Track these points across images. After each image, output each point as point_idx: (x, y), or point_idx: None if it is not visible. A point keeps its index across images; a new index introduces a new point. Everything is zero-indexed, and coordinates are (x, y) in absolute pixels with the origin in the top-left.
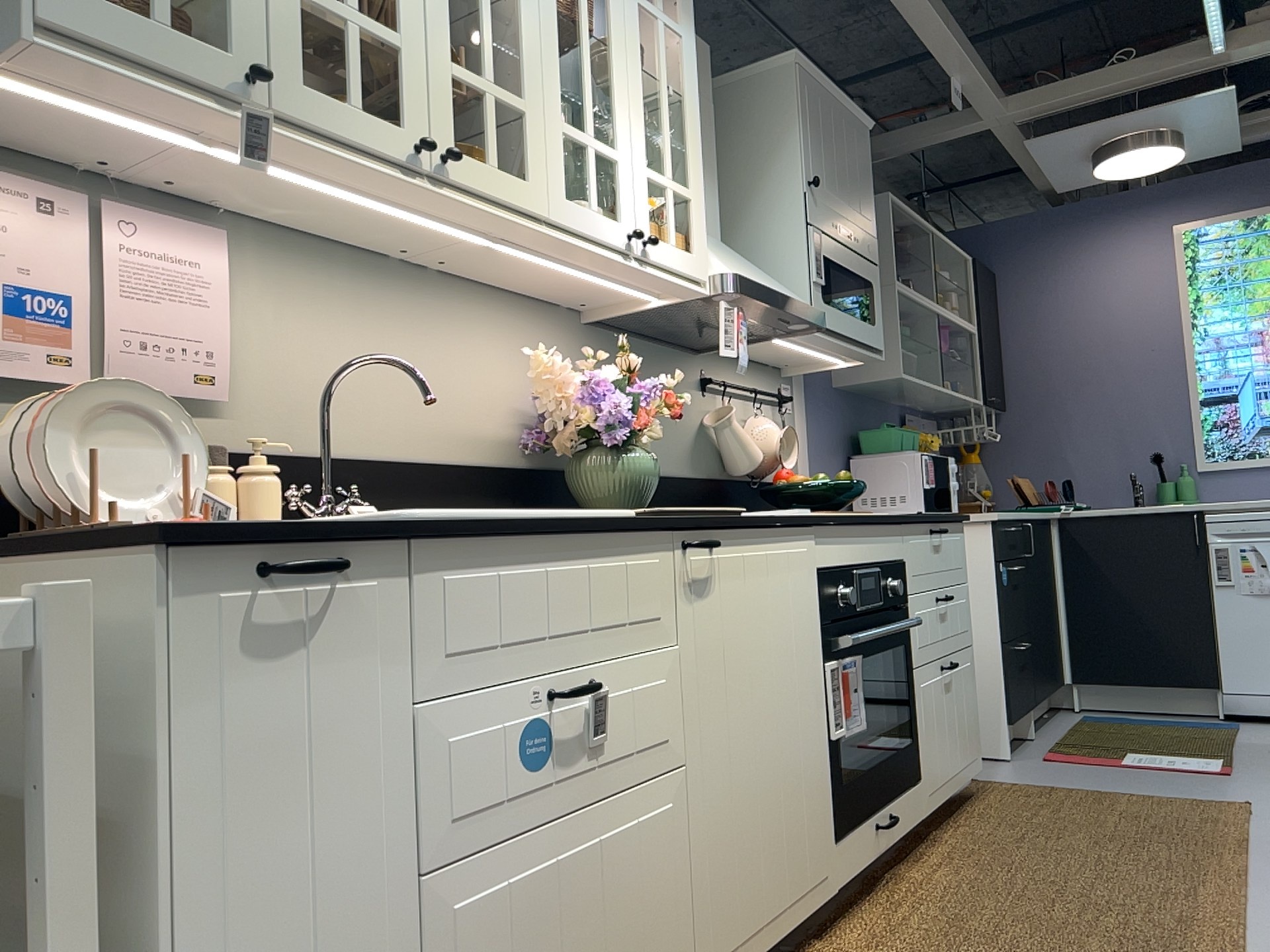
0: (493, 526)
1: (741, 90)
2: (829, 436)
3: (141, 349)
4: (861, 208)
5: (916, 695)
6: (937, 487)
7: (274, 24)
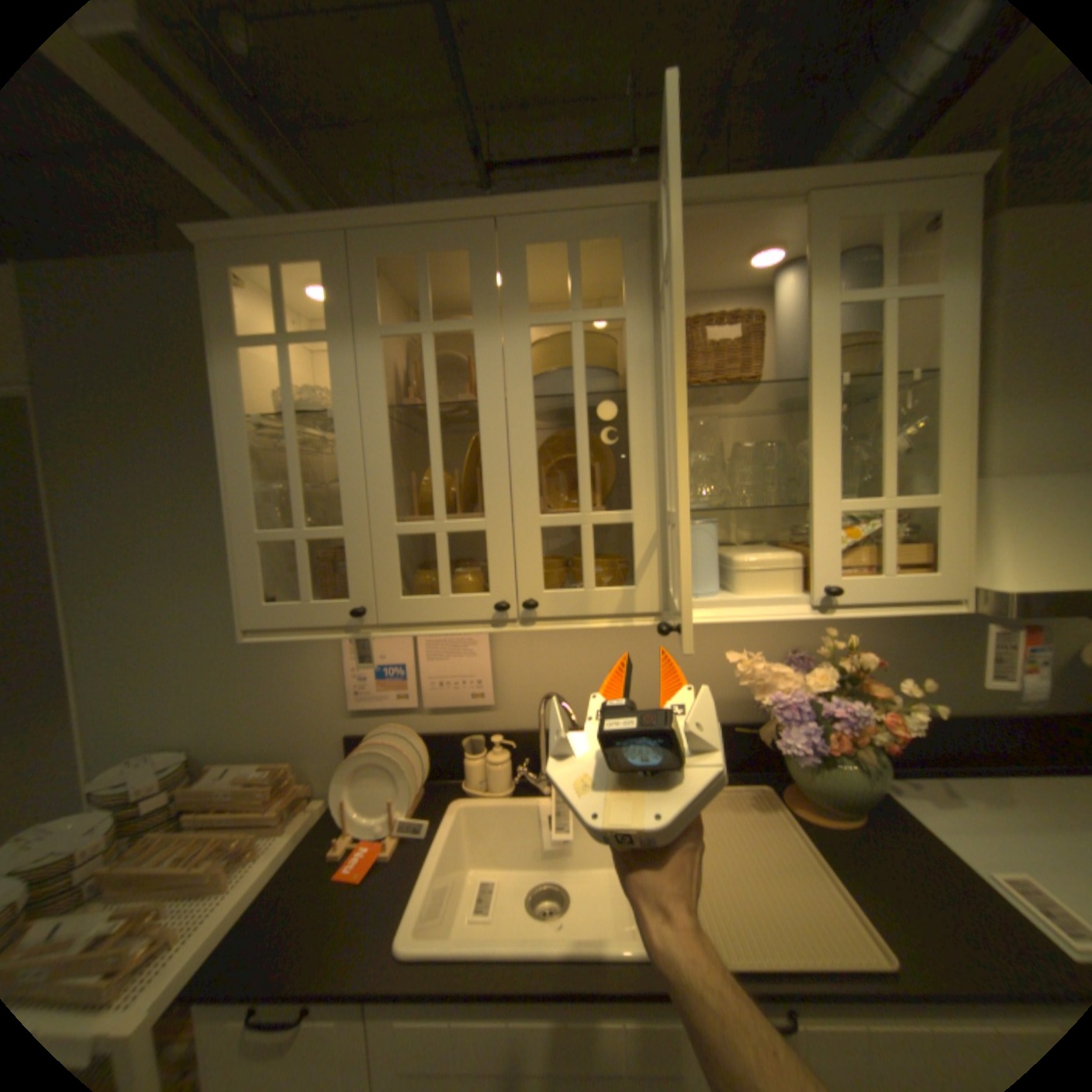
0: (437, 998)
1: None
2: None
3: (440, 685)
4: None
5: None
6: None
7: (378, 564)
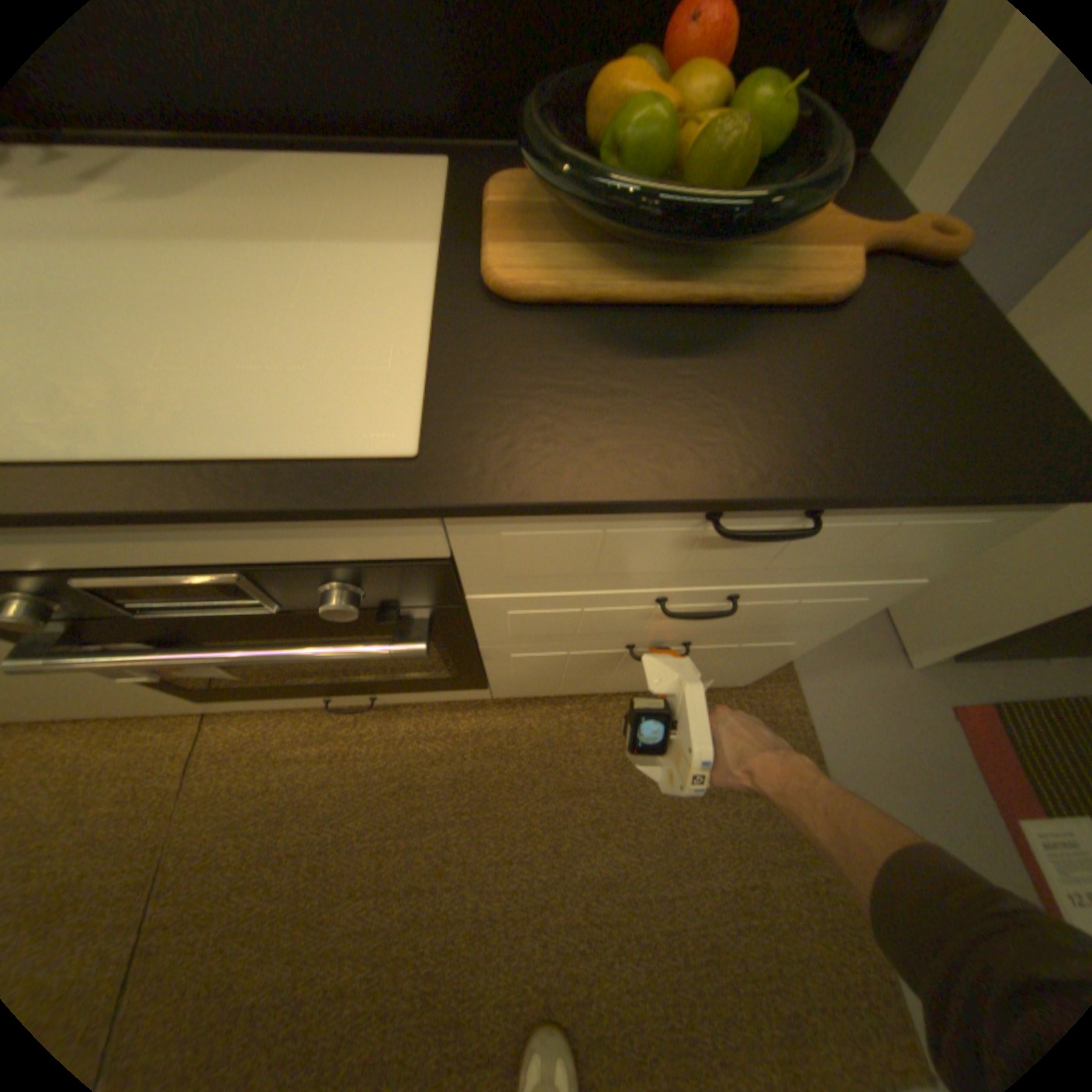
0: None
1: None
2: None
3: None
4: None
5: (482, 658)
6: None
7: None
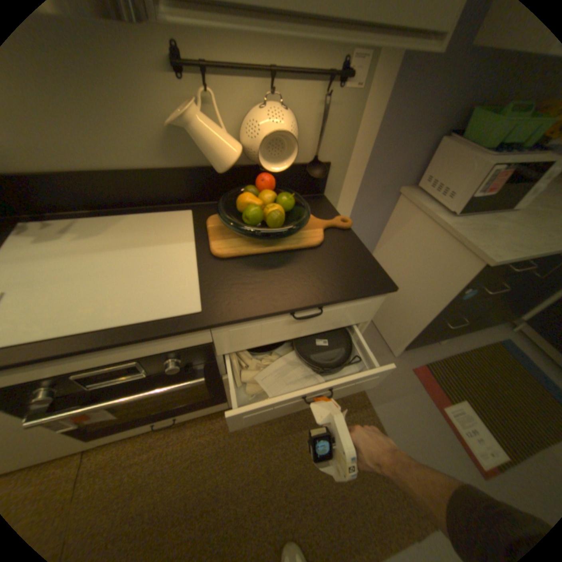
0: None
1: None
2: (420, 109)
3: None
4: None
5: (224, 385)
6: (496, 193)
7: None
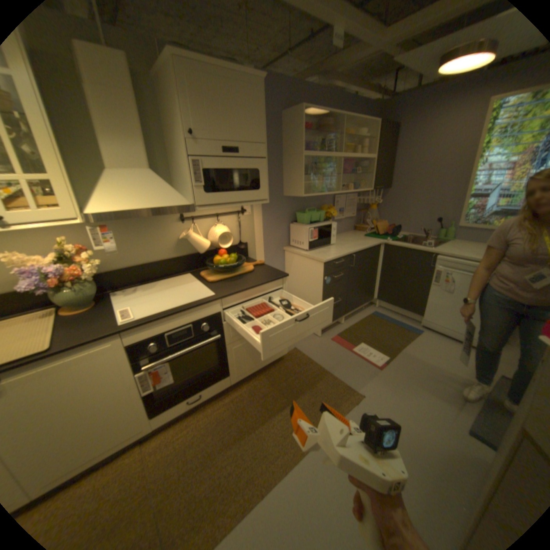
0: None
1: (163, 72)
2: (276, 217)
3: None
4: (248, 130)
5: (227, 353)
6: (317, 239)
7: None
